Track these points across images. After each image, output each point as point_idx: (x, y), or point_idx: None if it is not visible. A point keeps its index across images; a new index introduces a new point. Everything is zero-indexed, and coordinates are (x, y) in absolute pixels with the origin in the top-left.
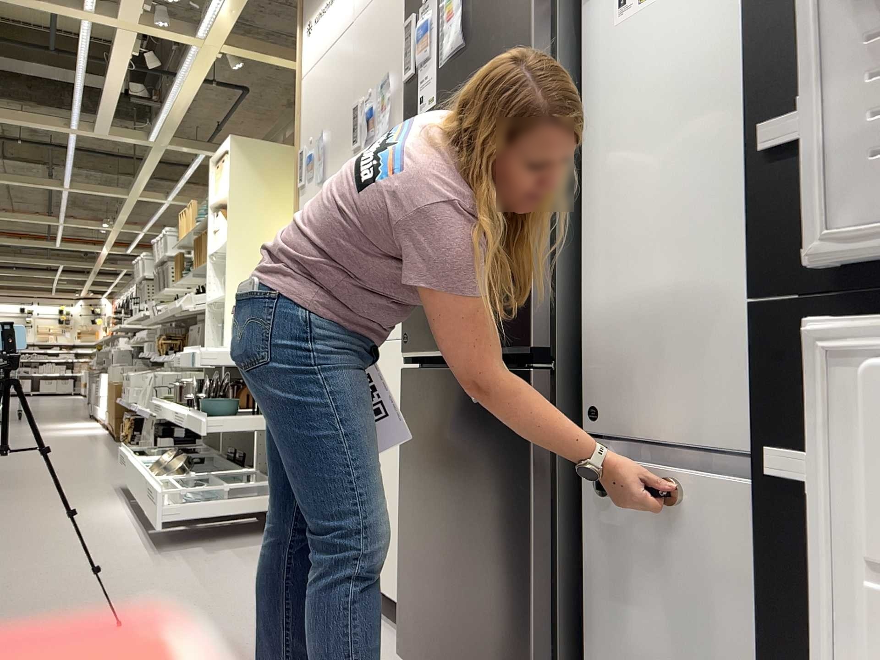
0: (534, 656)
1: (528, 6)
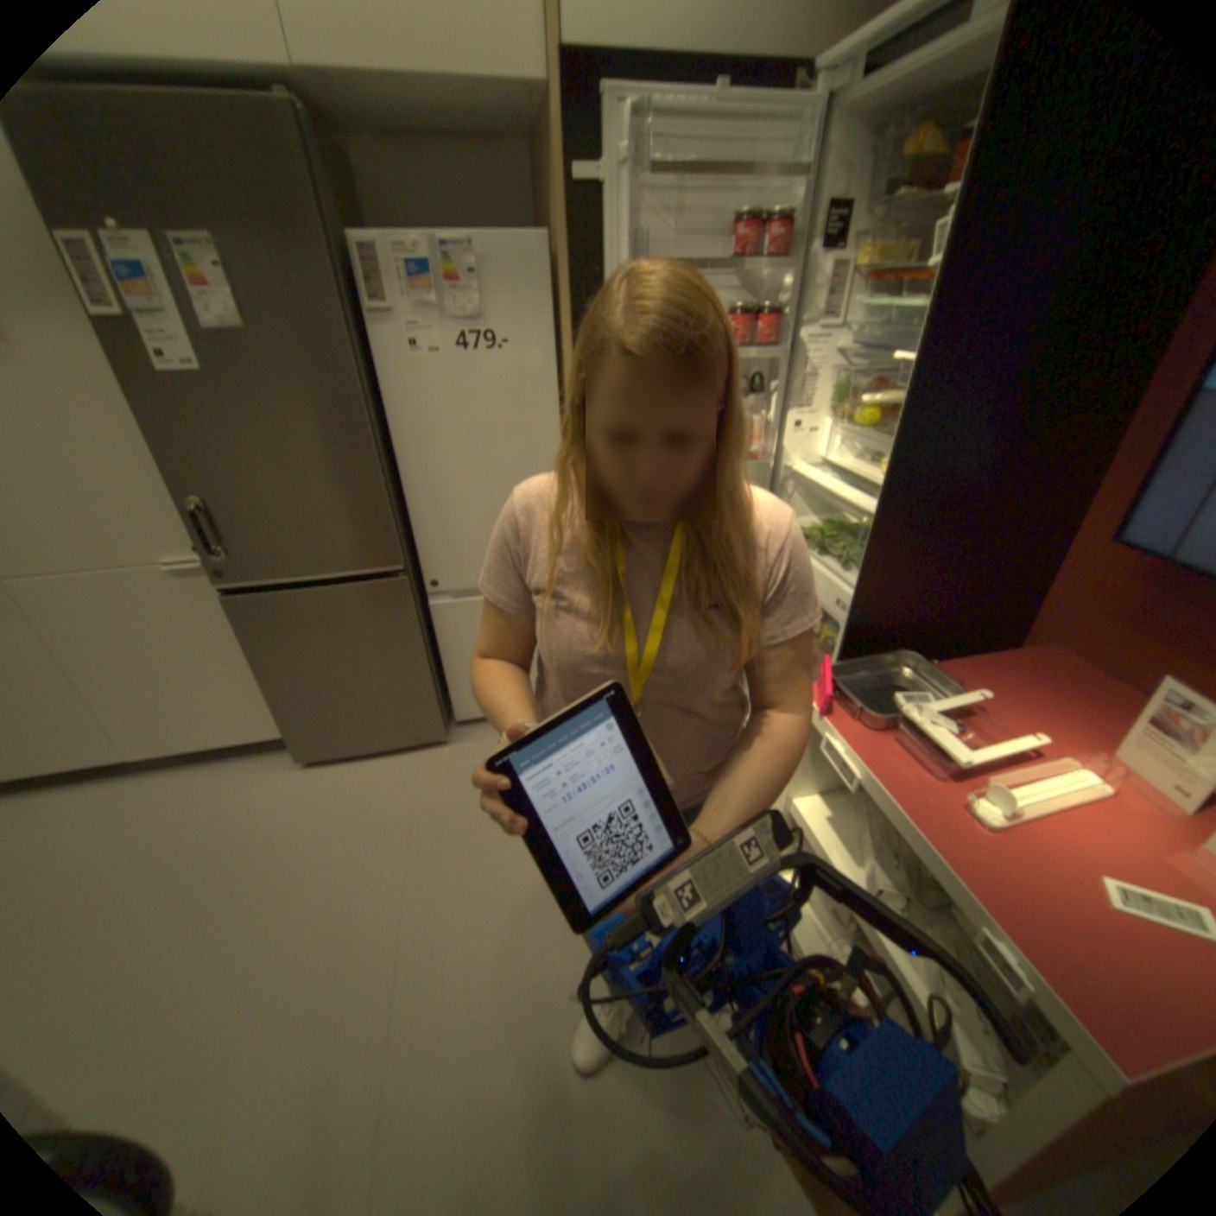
0: (429, 700)
1: (338, 331)
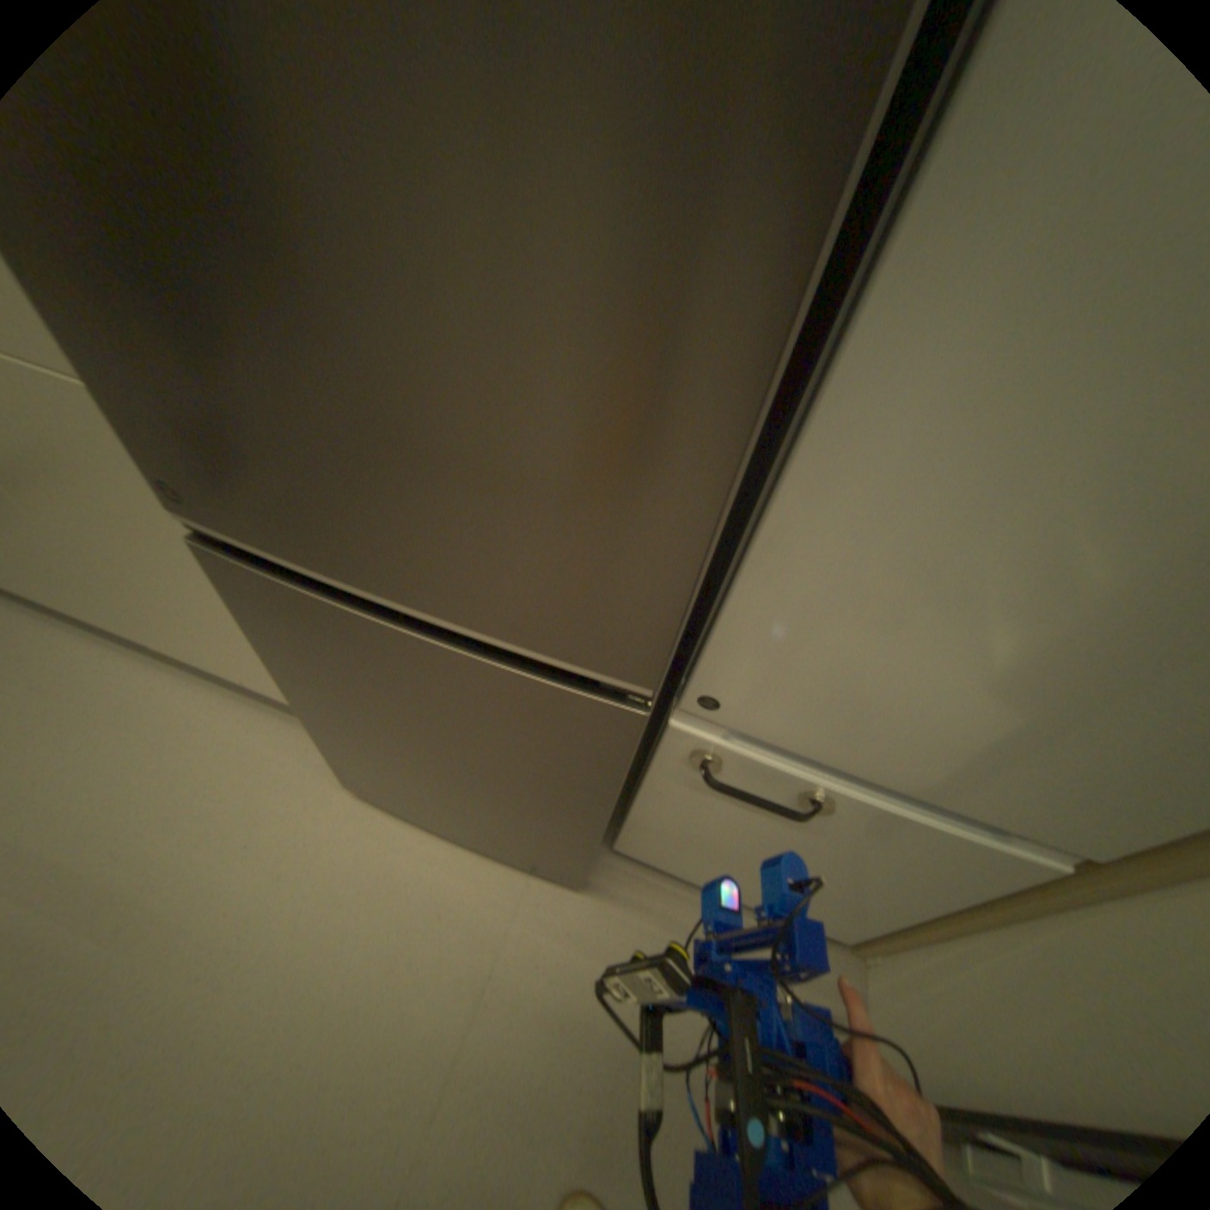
0: (580, 846)
1: None
